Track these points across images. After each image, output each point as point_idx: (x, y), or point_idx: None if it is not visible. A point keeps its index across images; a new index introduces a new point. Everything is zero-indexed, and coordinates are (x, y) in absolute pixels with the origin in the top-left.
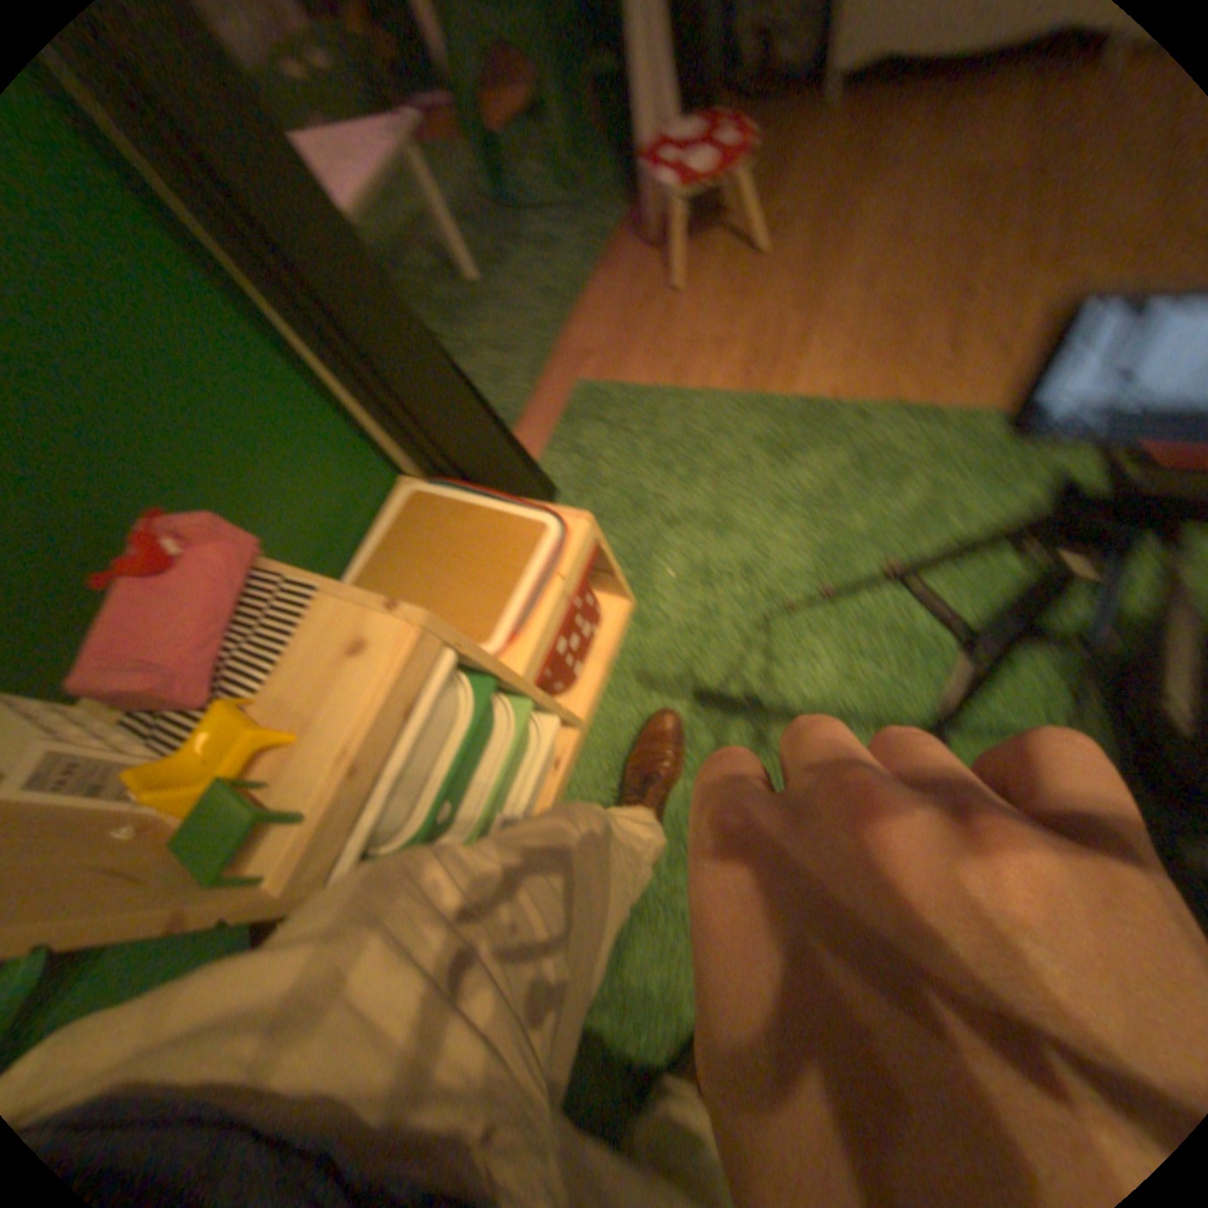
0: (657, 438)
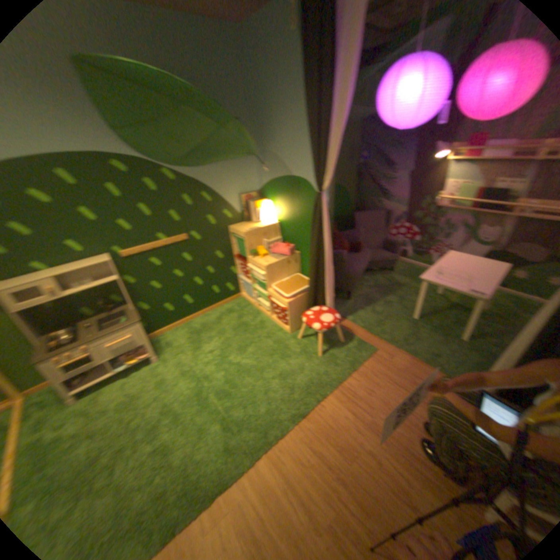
0: (334, 357)
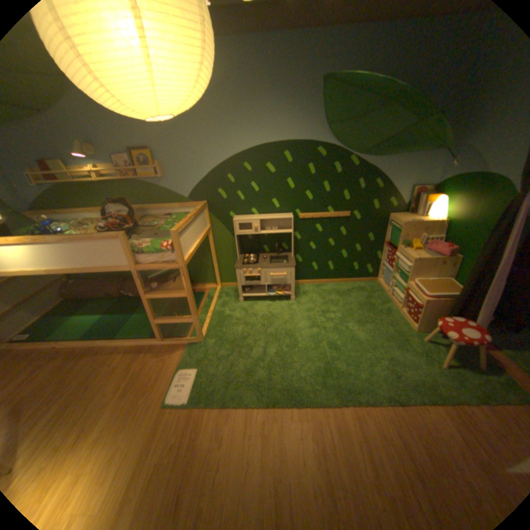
0: (463, 378)
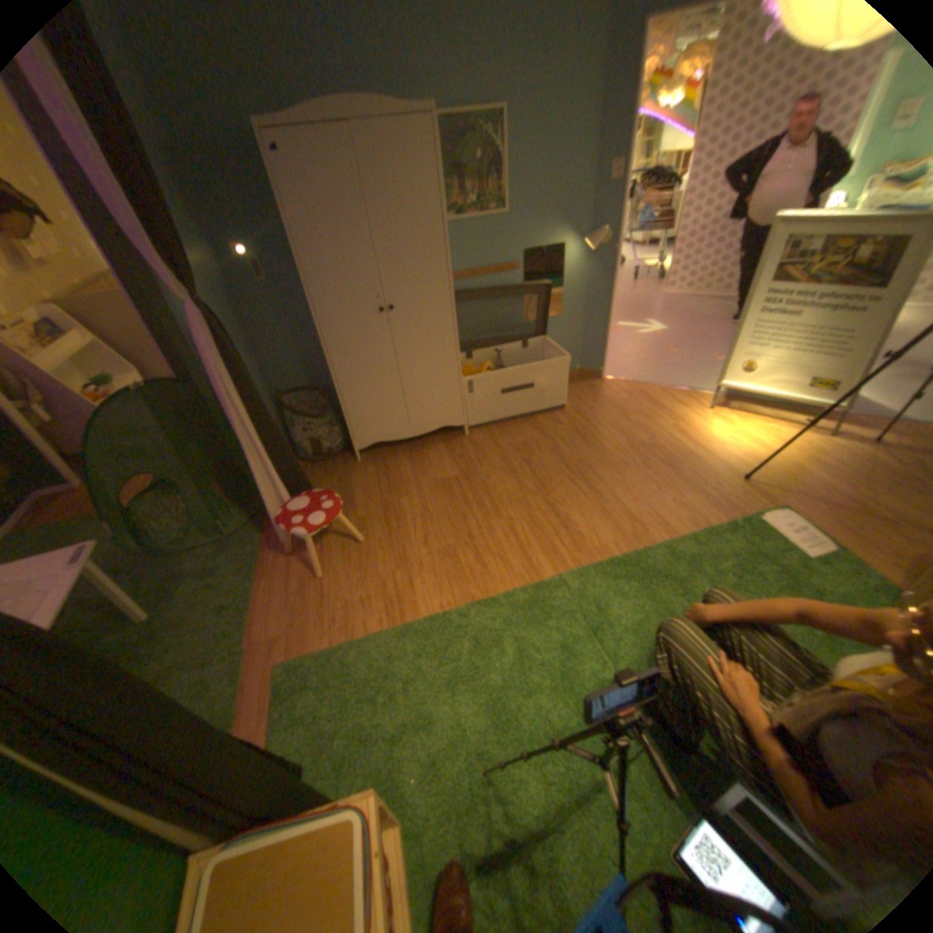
0: (355, 686)
